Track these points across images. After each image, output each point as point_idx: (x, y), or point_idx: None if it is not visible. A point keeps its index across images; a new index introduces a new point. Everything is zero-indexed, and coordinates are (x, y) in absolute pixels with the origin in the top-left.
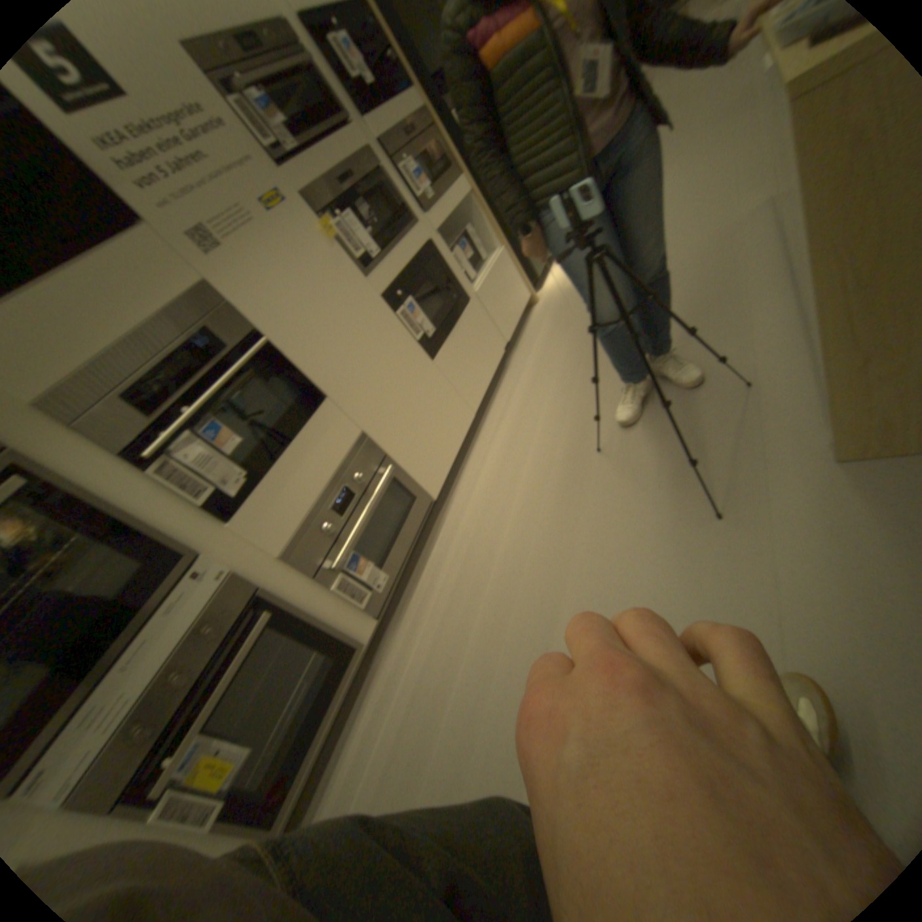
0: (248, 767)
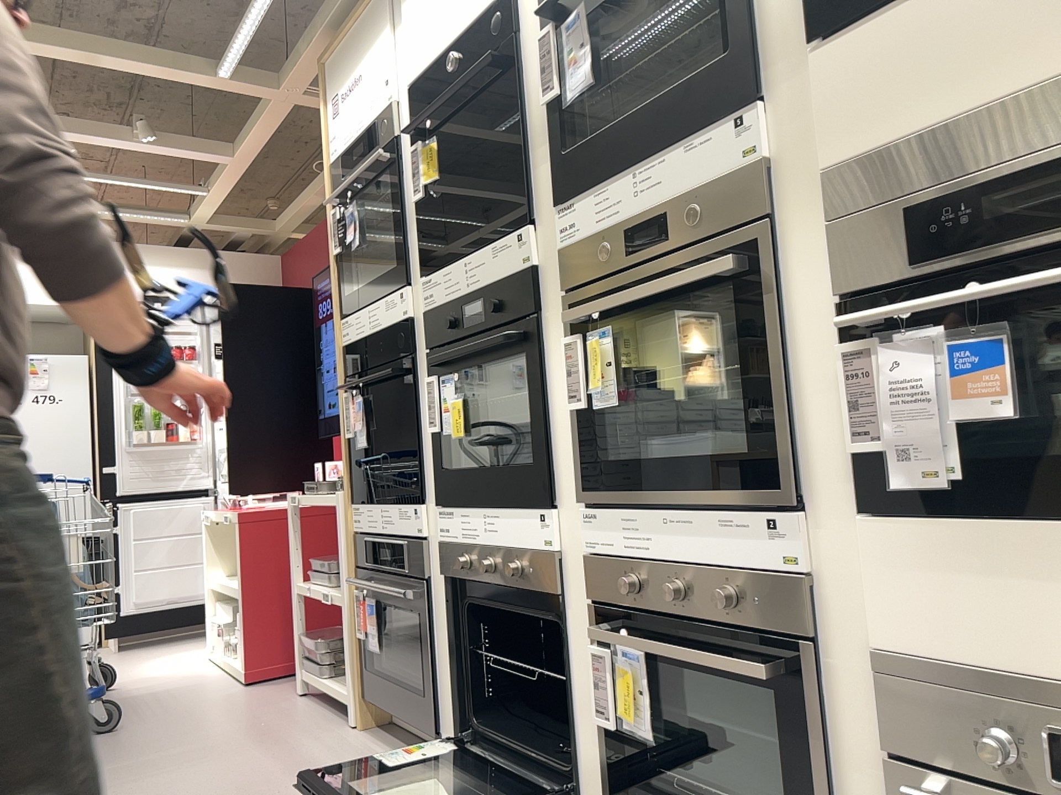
0: (657, 752)
